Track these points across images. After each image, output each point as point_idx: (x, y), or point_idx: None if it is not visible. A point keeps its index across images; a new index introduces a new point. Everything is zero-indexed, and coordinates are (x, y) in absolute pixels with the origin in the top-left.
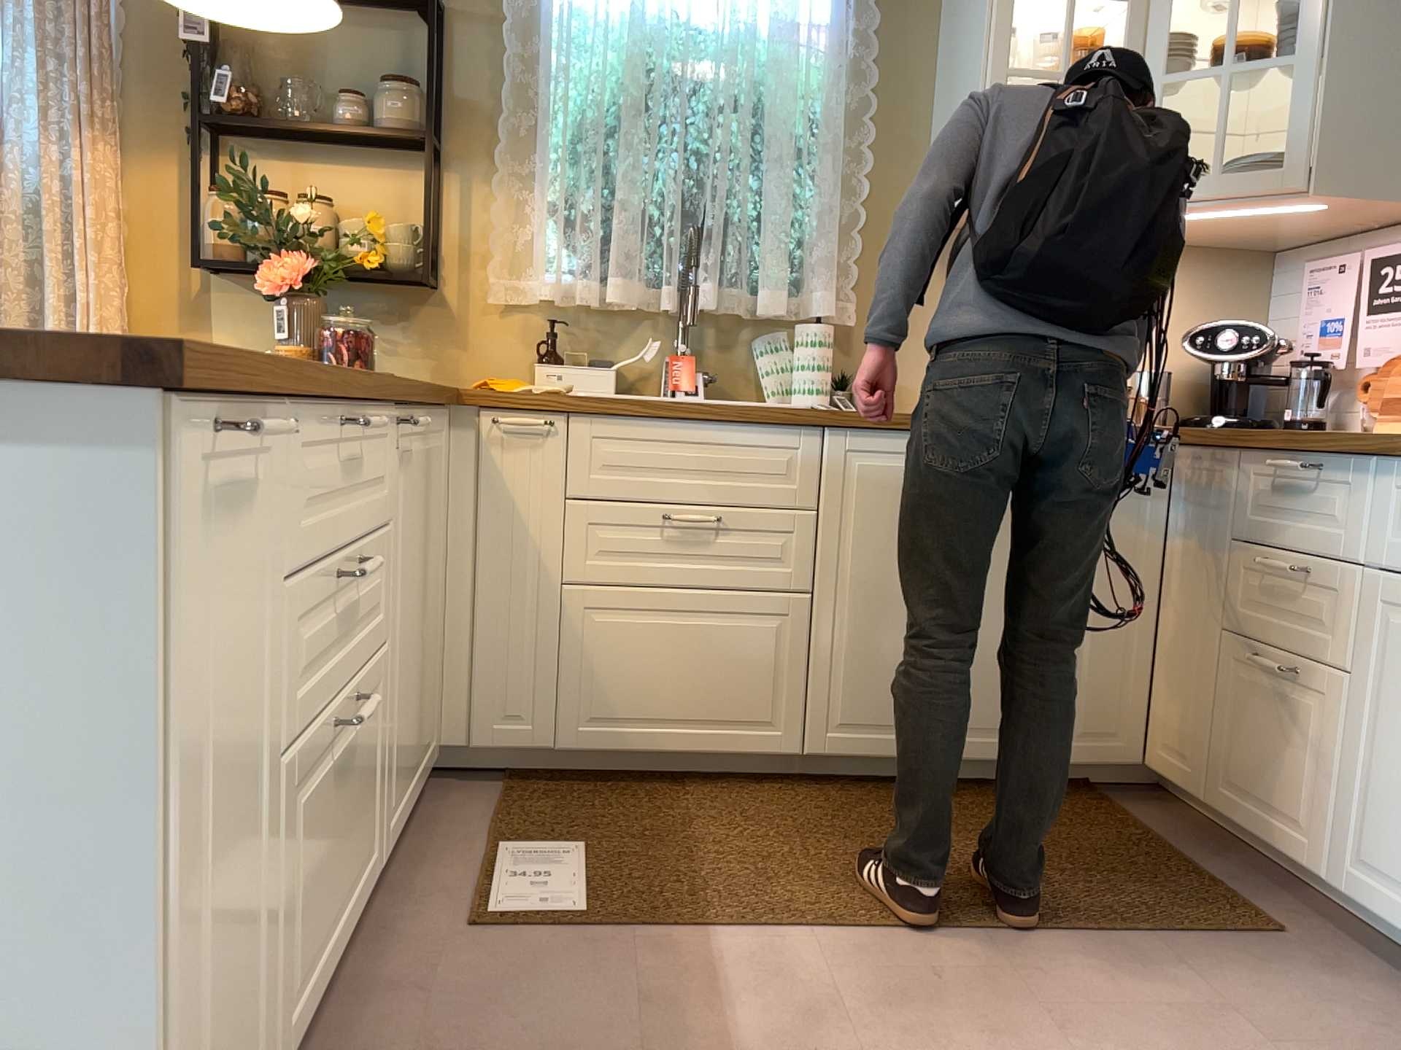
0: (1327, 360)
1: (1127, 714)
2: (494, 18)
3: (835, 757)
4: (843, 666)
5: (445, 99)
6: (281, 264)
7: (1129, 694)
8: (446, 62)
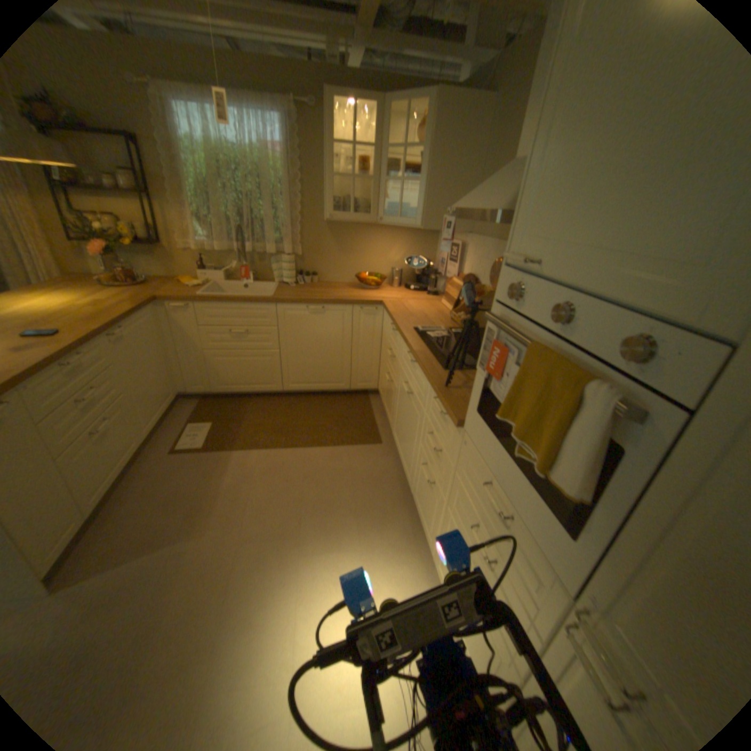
0: (441, 272)
1: (372, 378)
2: (155, 140)
3: (291, 392)
4: (290, 369)
5: (144, 174)
6: (93, 245)
7: (372, 373)
8: (140, 158)
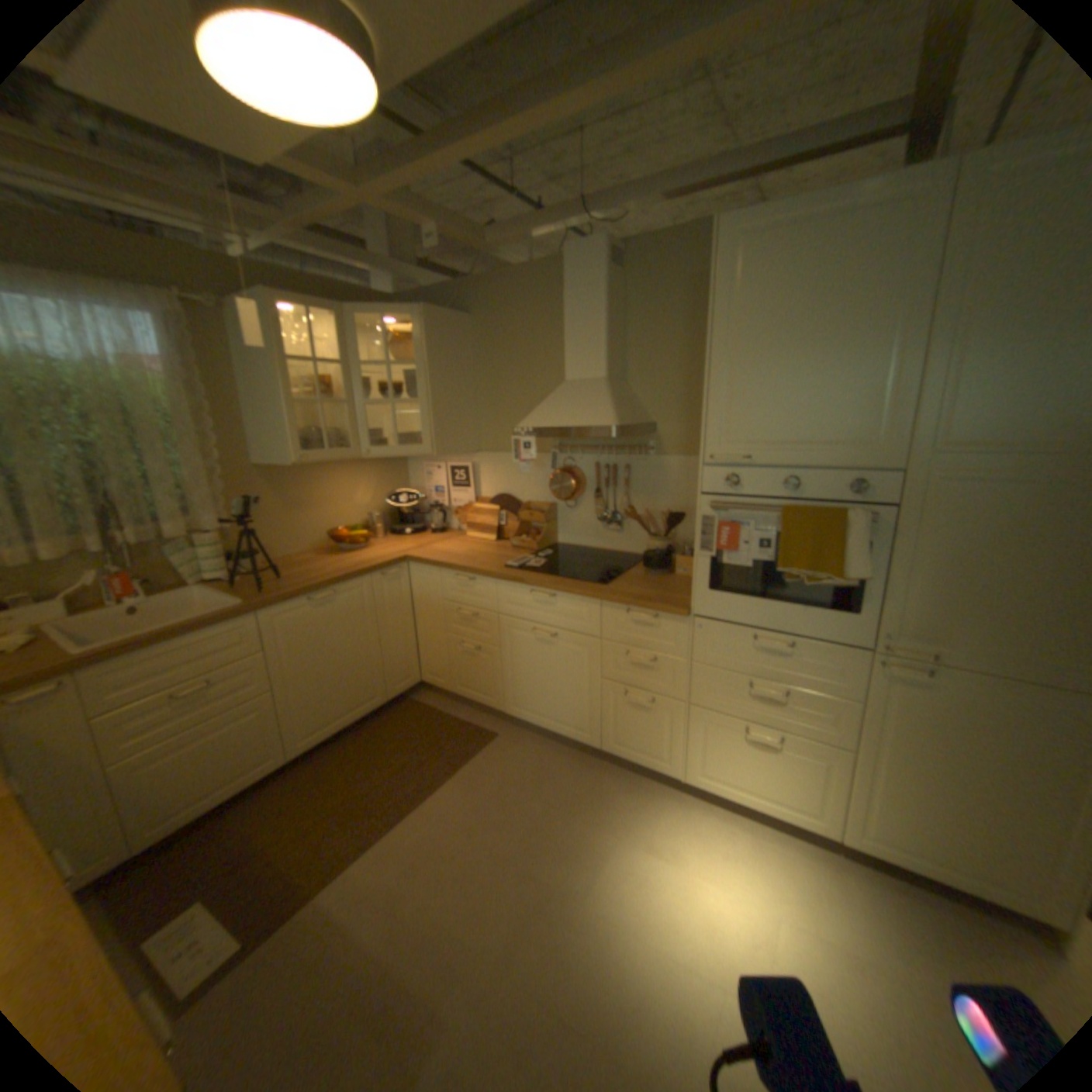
0: (437, 502)
1: (410, 667)
2: None
3: (300, 754)
4: (293, 715)
5: None
6: None
7: (409, 660)
8: None
